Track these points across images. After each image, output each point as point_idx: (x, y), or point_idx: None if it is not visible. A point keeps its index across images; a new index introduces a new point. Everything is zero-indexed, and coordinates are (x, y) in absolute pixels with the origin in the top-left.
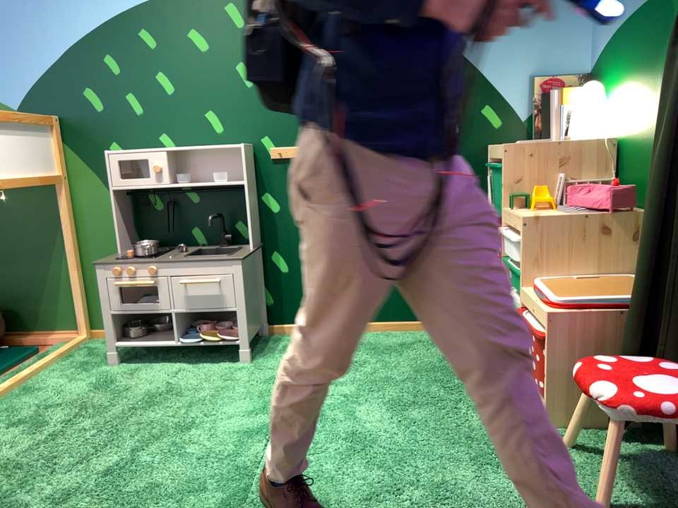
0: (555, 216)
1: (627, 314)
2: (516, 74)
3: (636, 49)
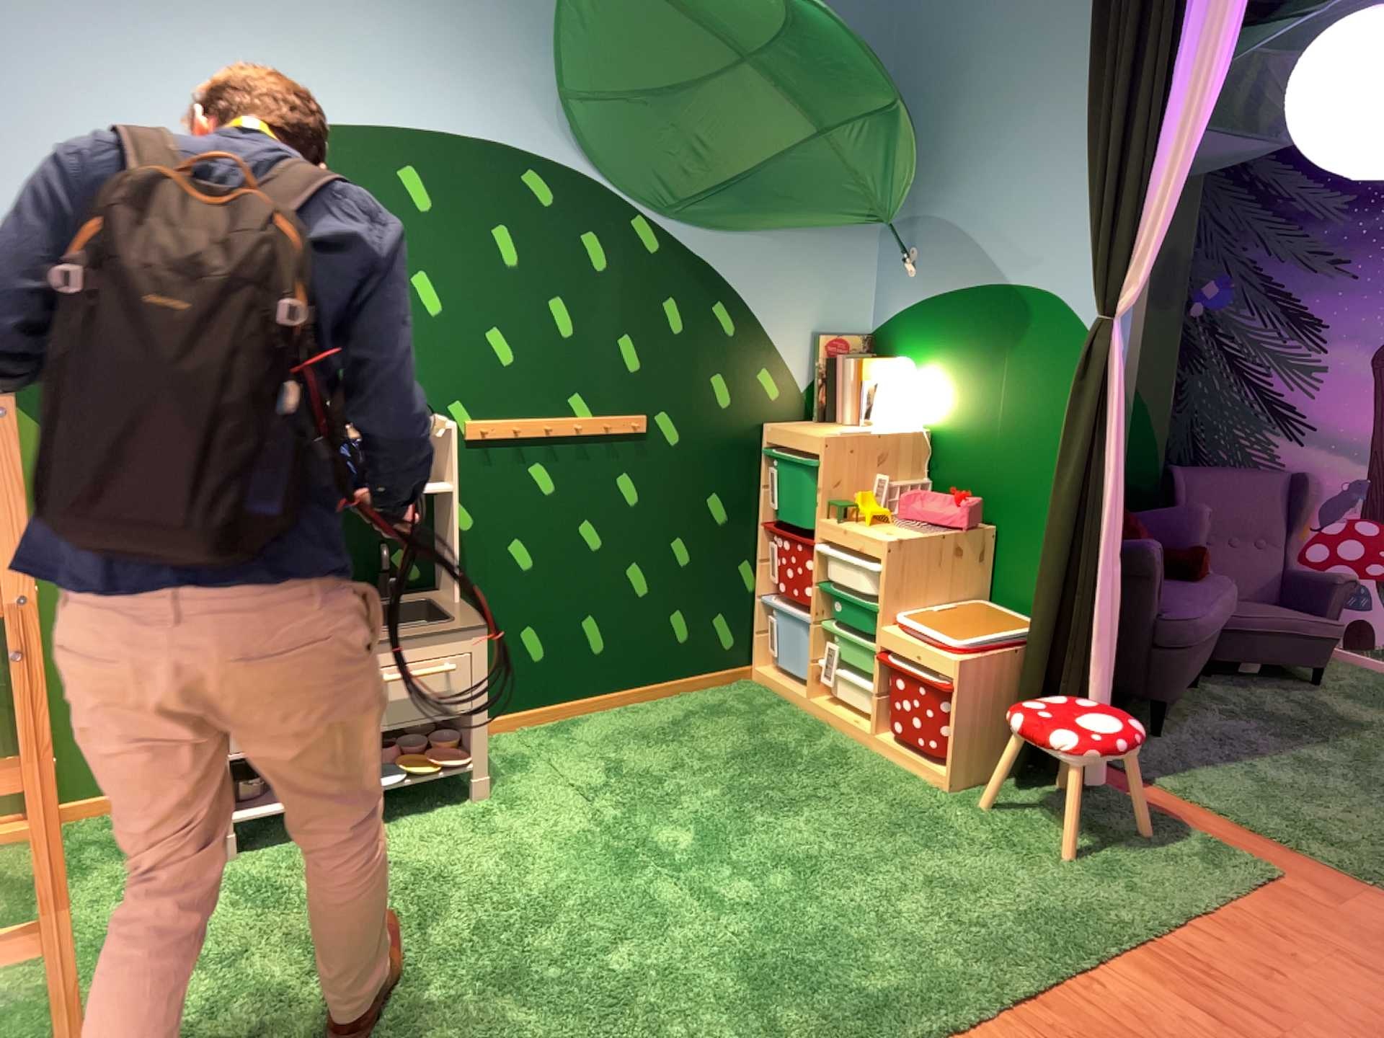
0: (915, 538)
1: (1024, 649)
2: (801, 333)
3: (968, 343)
